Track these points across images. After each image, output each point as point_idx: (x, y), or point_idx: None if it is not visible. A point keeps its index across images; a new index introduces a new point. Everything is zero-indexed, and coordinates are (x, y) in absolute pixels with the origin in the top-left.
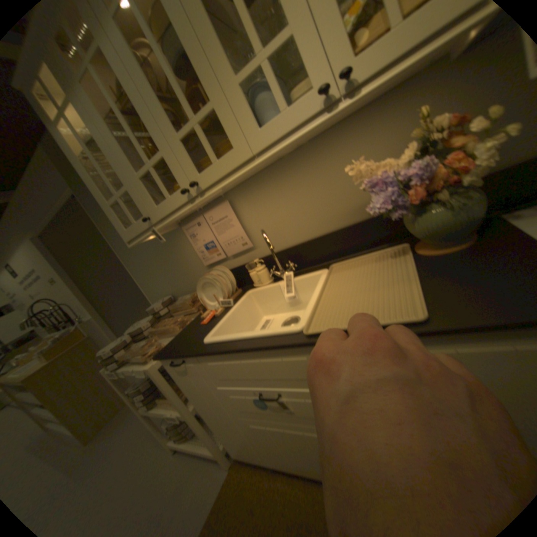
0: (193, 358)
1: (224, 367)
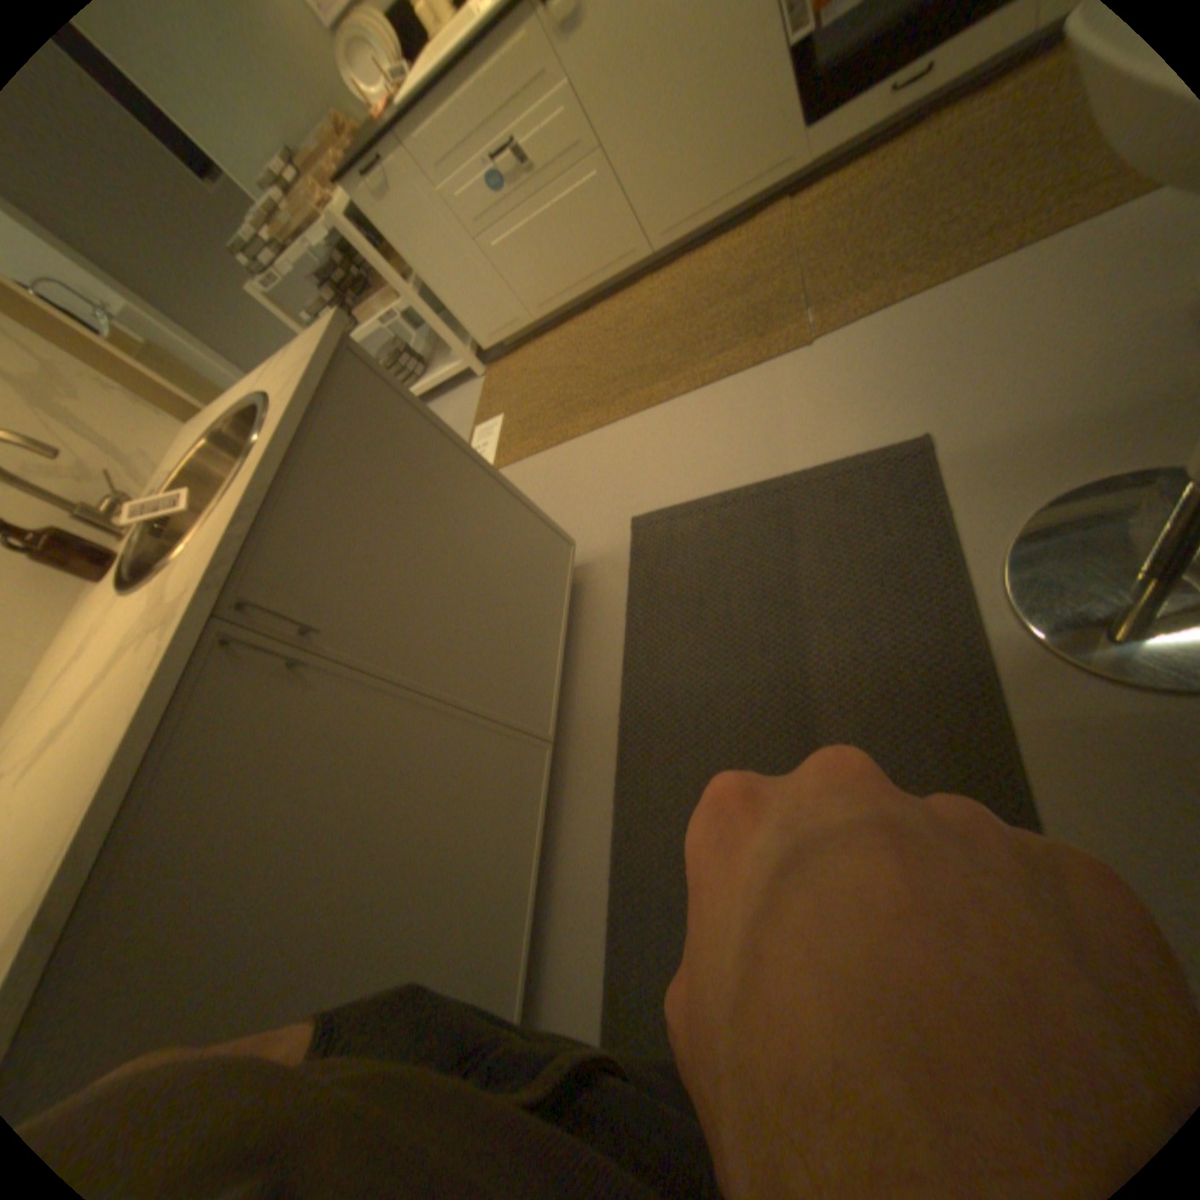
0: (389, 130)
1: (435, 125)
